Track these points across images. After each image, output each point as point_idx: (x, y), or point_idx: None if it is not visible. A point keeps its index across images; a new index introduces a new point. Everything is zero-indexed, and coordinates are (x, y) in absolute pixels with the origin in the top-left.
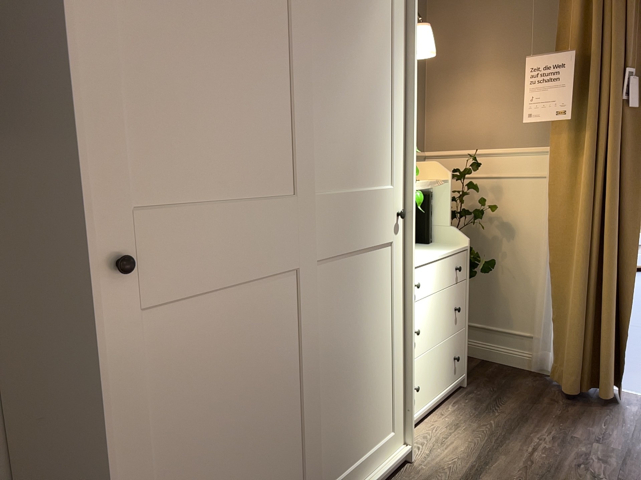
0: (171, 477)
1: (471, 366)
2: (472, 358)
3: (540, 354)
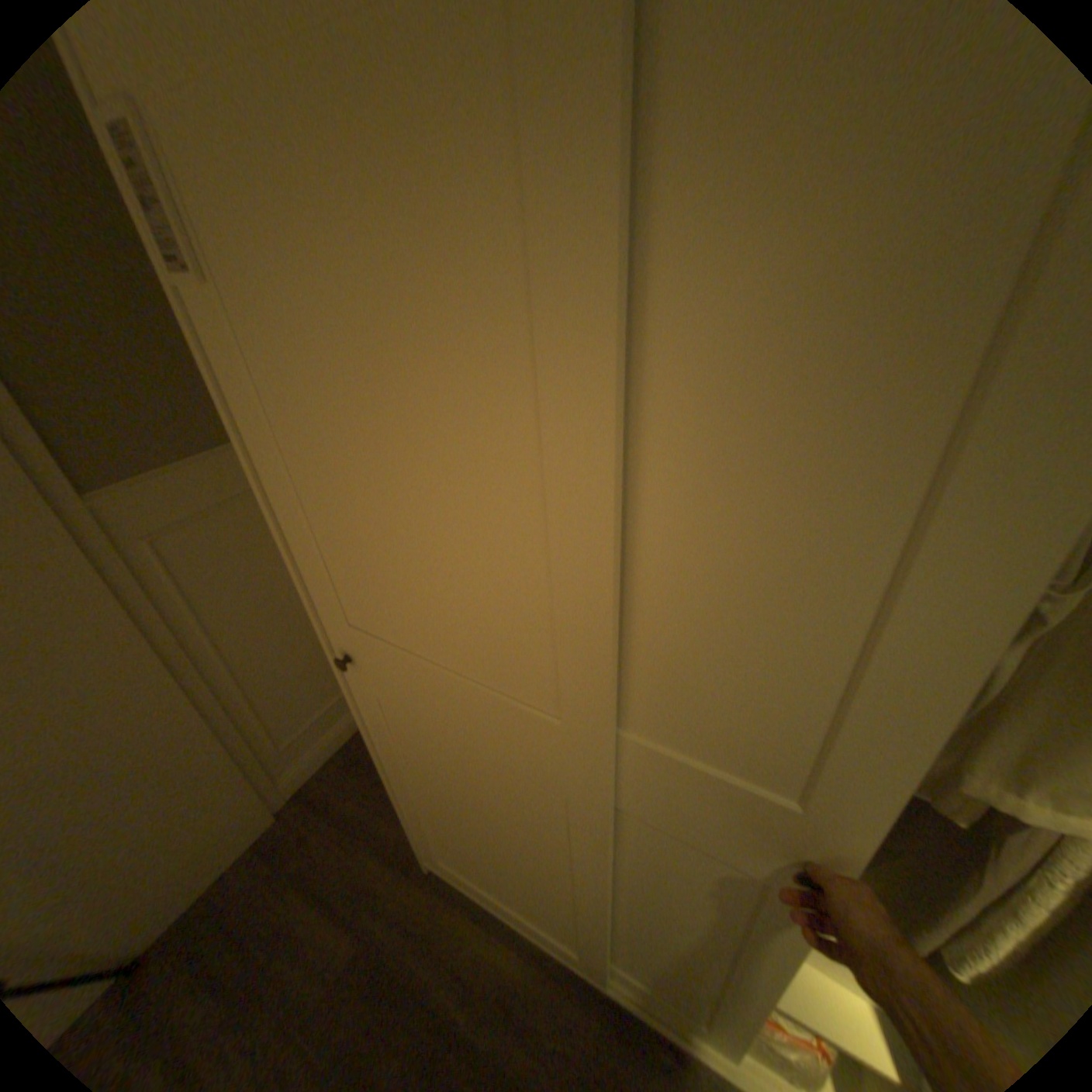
0: (418, 801)
1: None
2: None
3: None
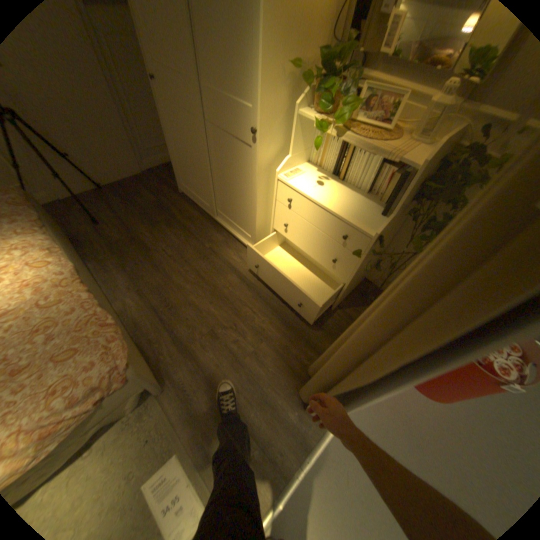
0: (175, 150)
1: None
2: None
3: None
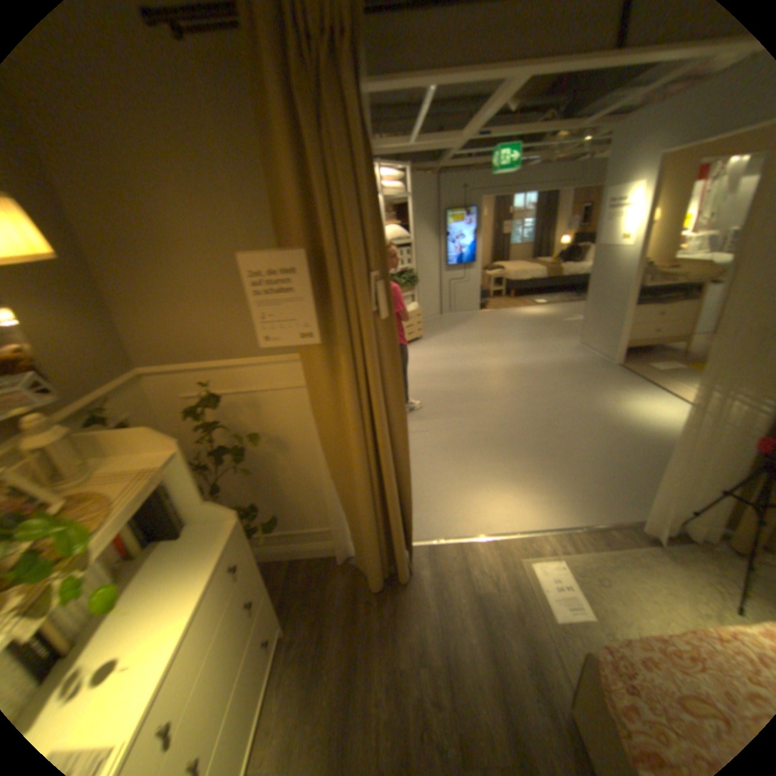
0: None
1: (285, 586)
2: (283, 566)
3: (347, 548)
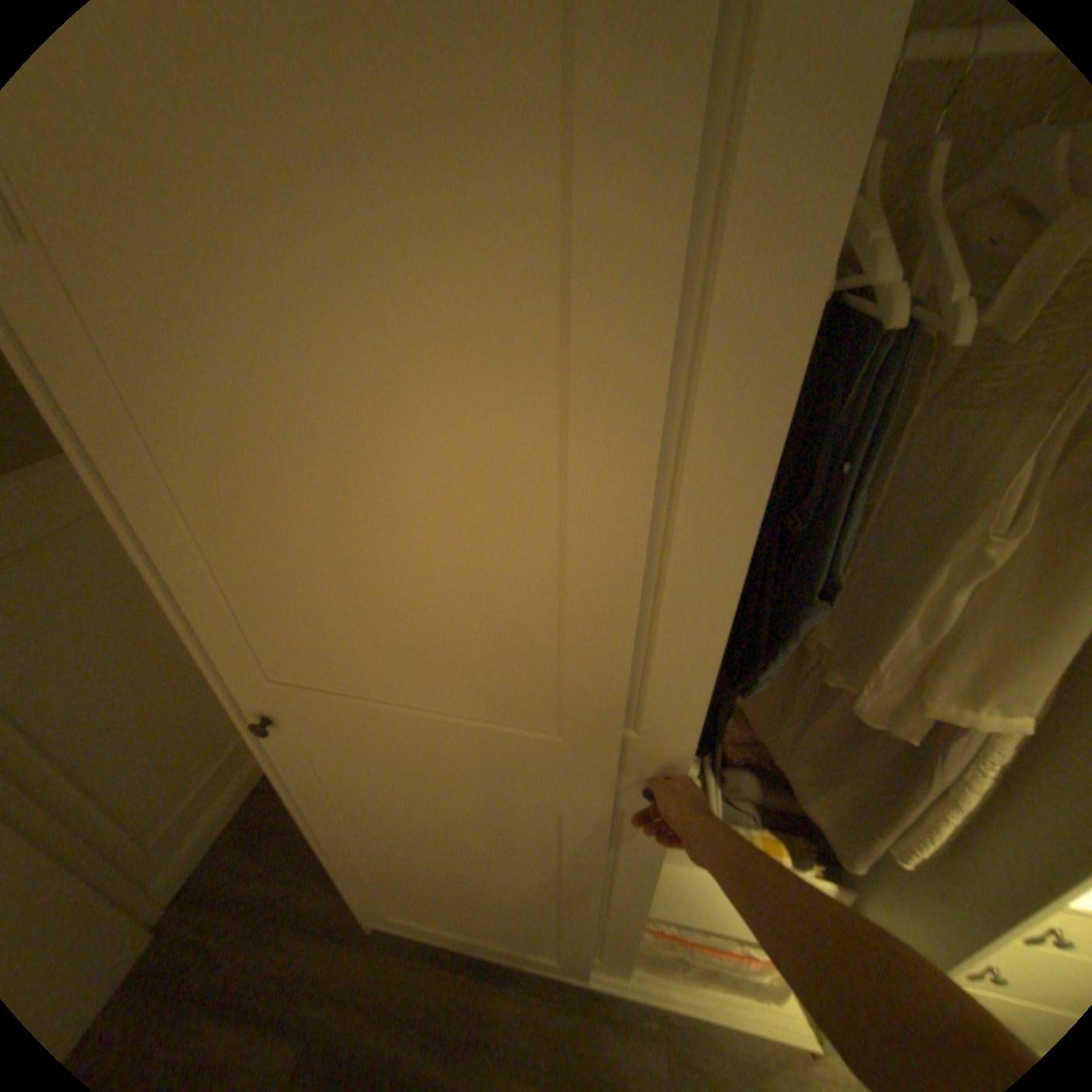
0: (363, 859)
1: None
2: None
3: None
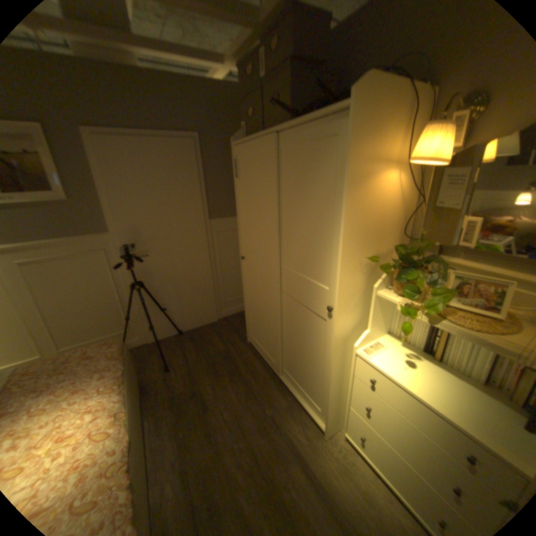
0: (249, 307)
1: None
2: None
3: None
